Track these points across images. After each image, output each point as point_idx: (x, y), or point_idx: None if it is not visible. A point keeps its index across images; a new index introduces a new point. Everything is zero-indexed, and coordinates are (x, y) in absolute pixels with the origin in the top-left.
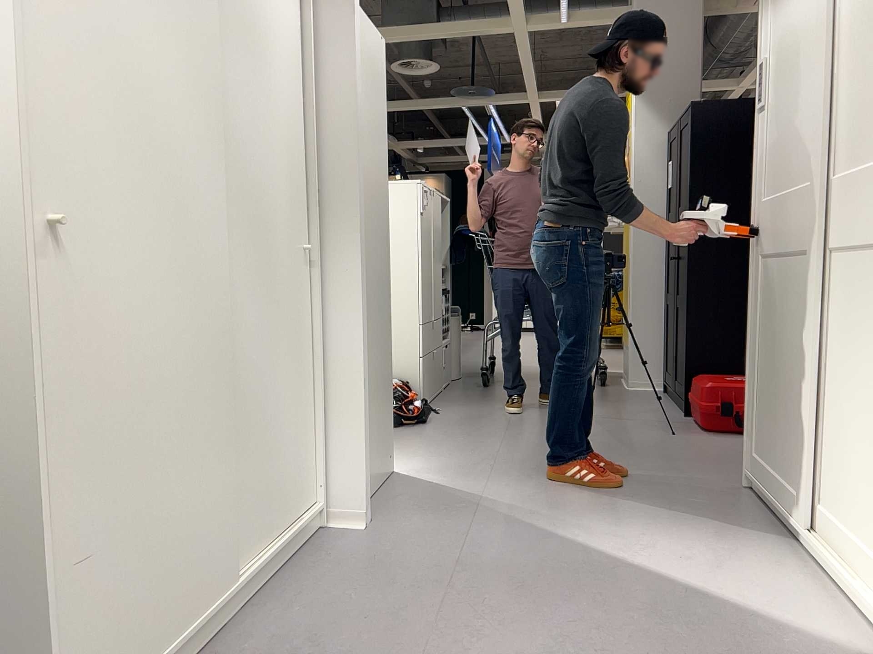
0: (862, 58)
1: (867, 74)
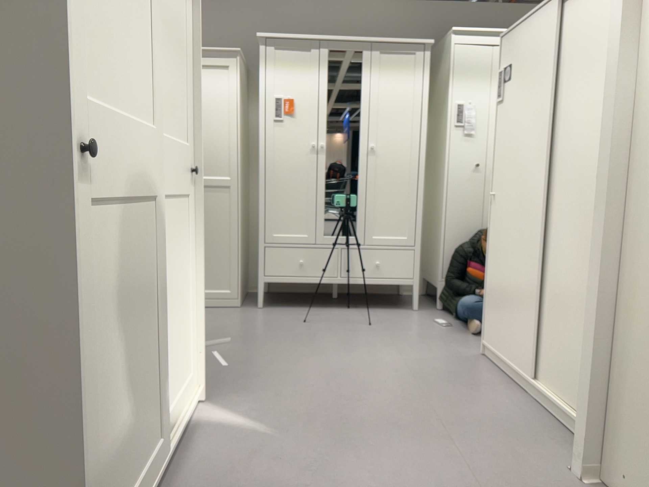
0: (163, 51)
1: (166, 70)
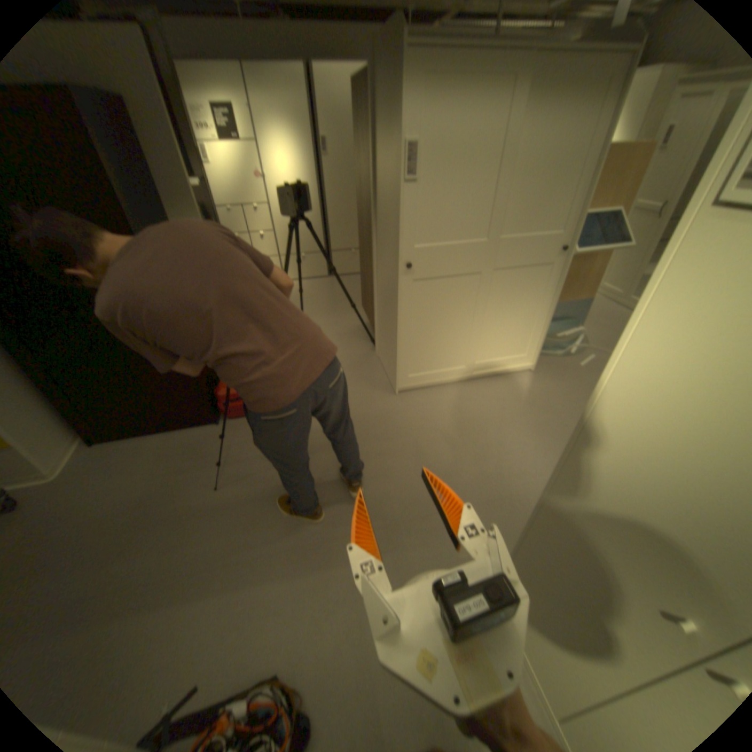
0: (536, 184)
1: (539, 194)
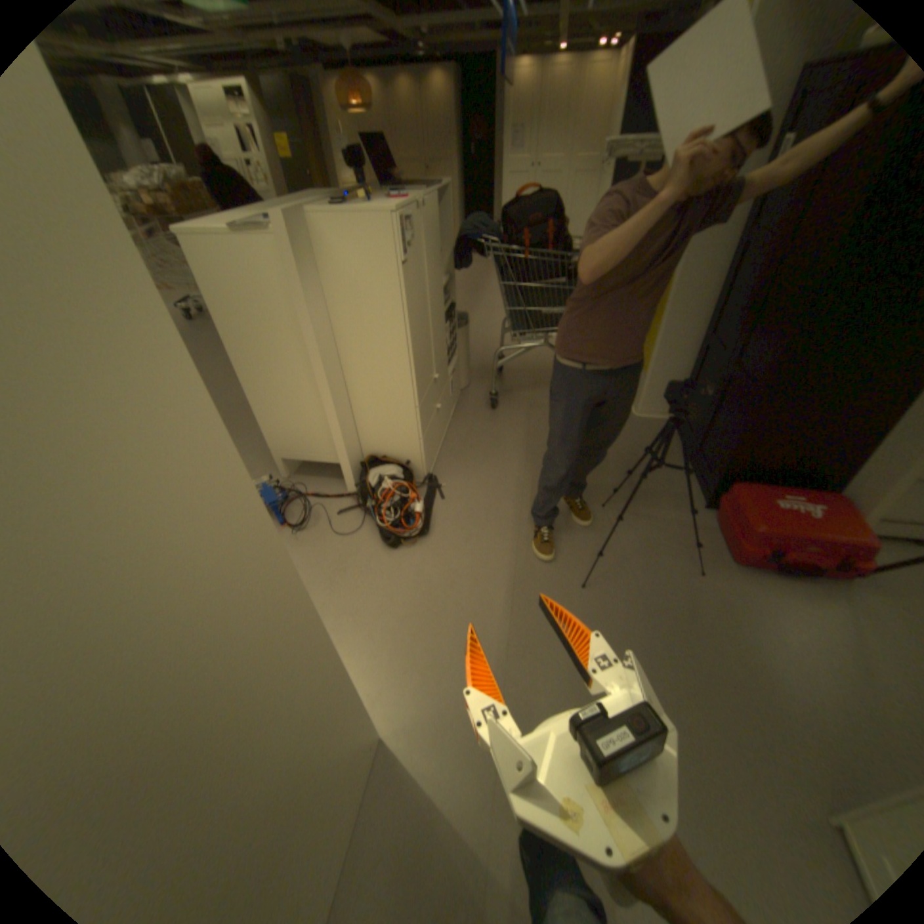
0: None
1: None
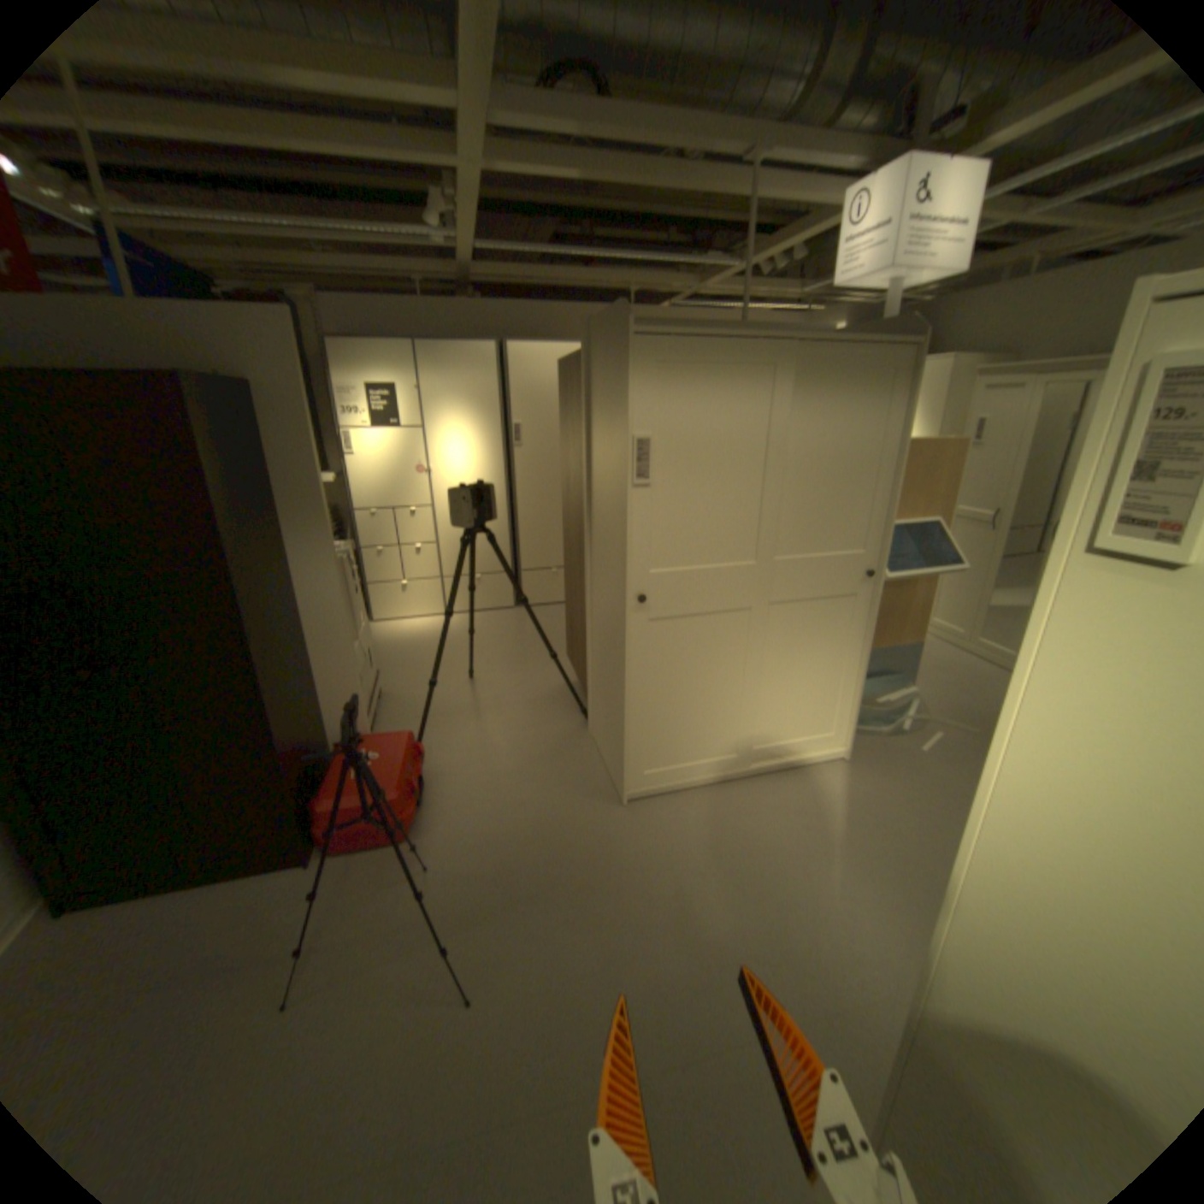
0: (817, 490)
1: (822, 502)
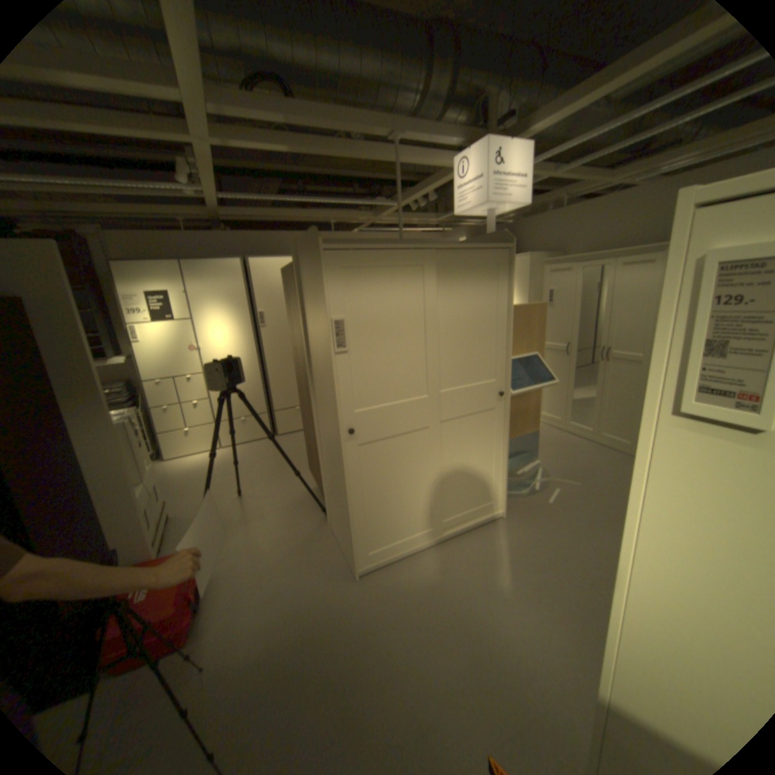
0: (461, 343)
1: (465, 351)
